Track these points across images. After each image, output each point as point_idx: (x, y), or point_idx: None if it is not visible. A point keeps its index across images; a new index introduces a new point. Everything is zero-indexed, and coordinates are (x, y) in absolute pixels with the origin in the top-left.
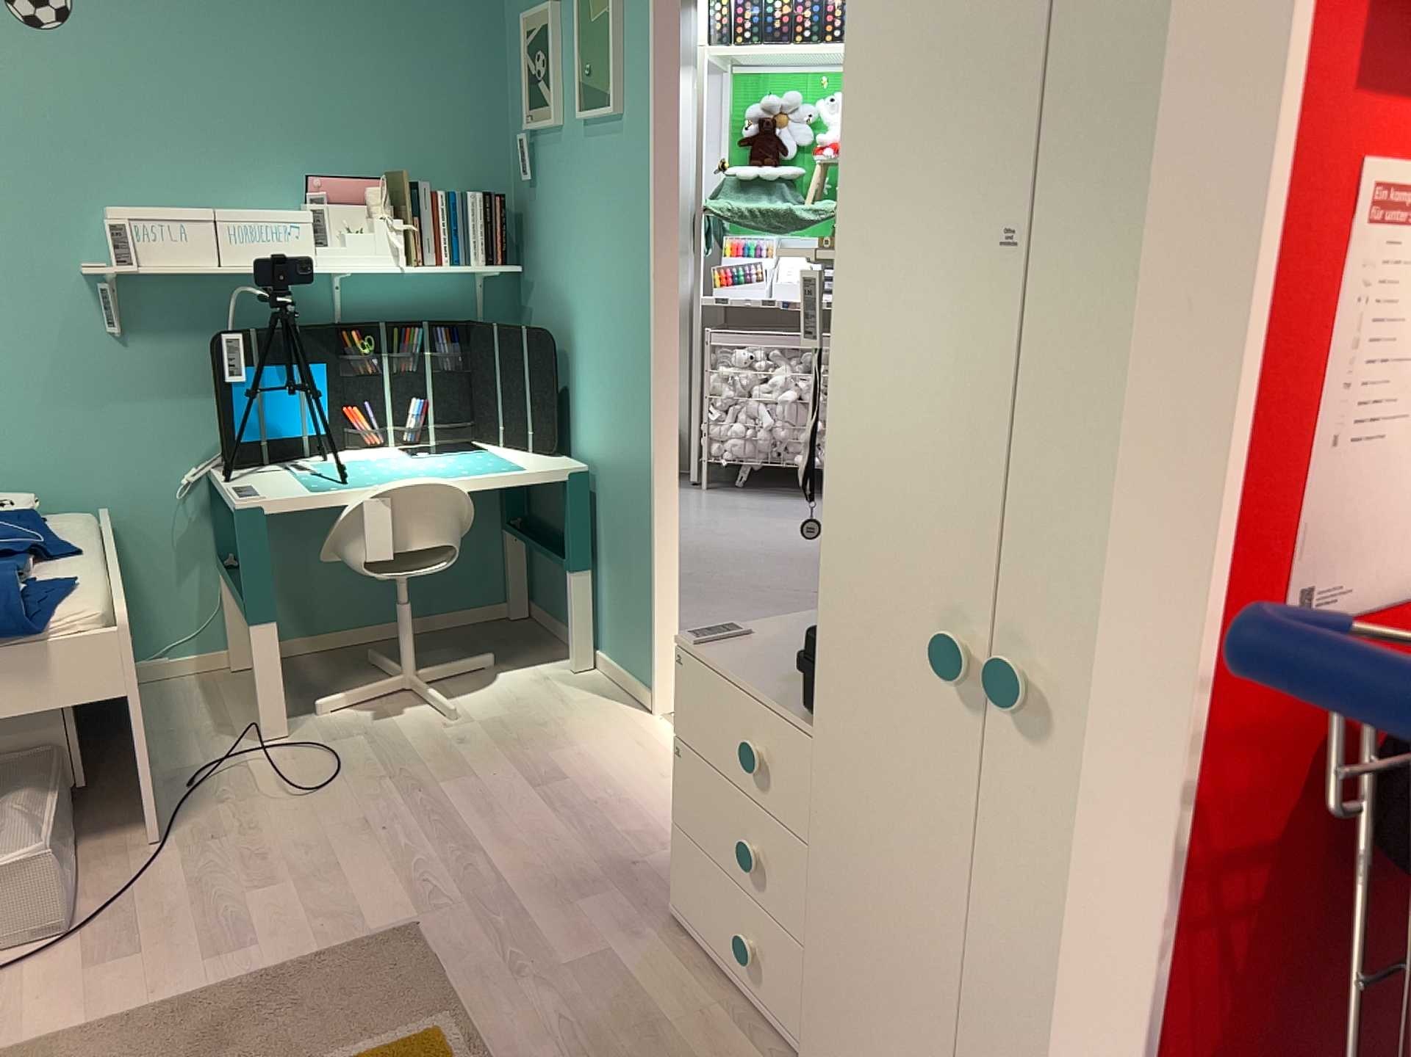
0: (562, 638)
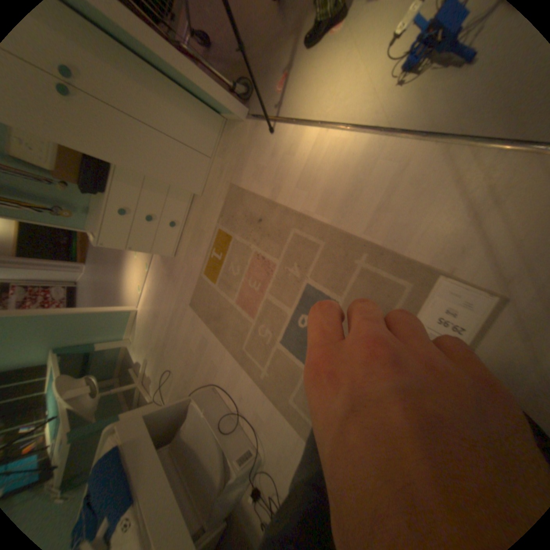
0: (120, 357)
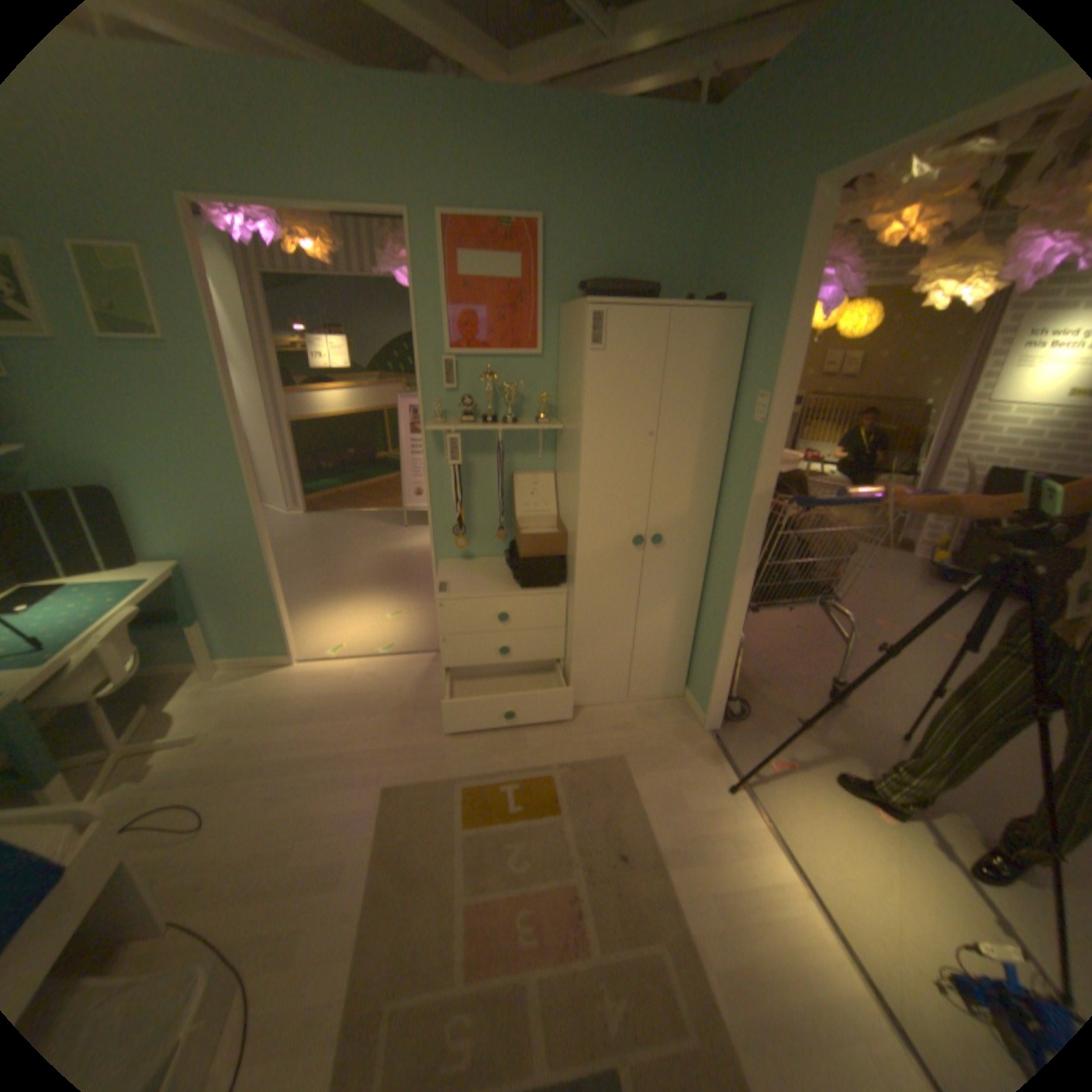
0: (159, 674)
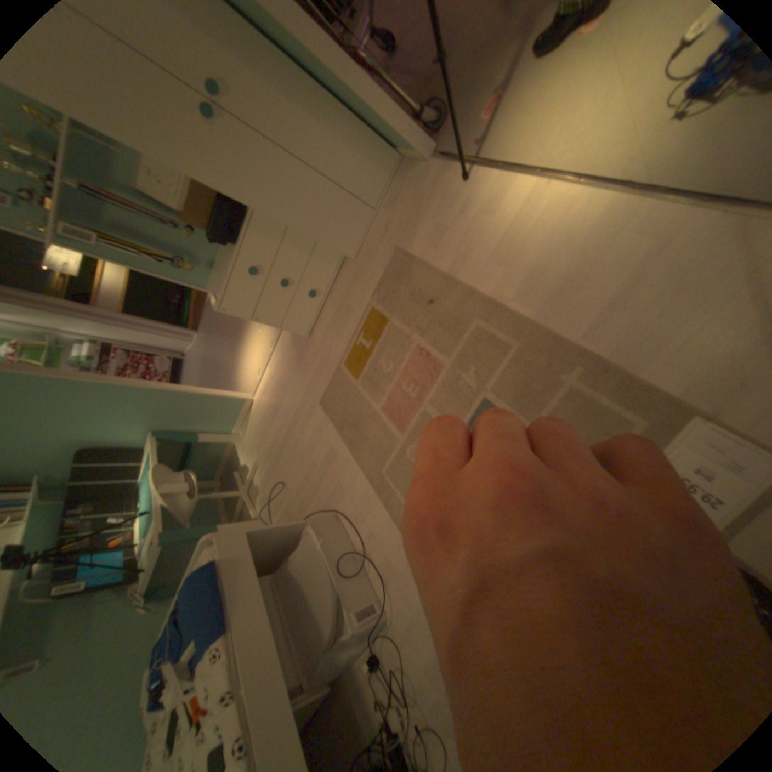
0: (226, 455)
